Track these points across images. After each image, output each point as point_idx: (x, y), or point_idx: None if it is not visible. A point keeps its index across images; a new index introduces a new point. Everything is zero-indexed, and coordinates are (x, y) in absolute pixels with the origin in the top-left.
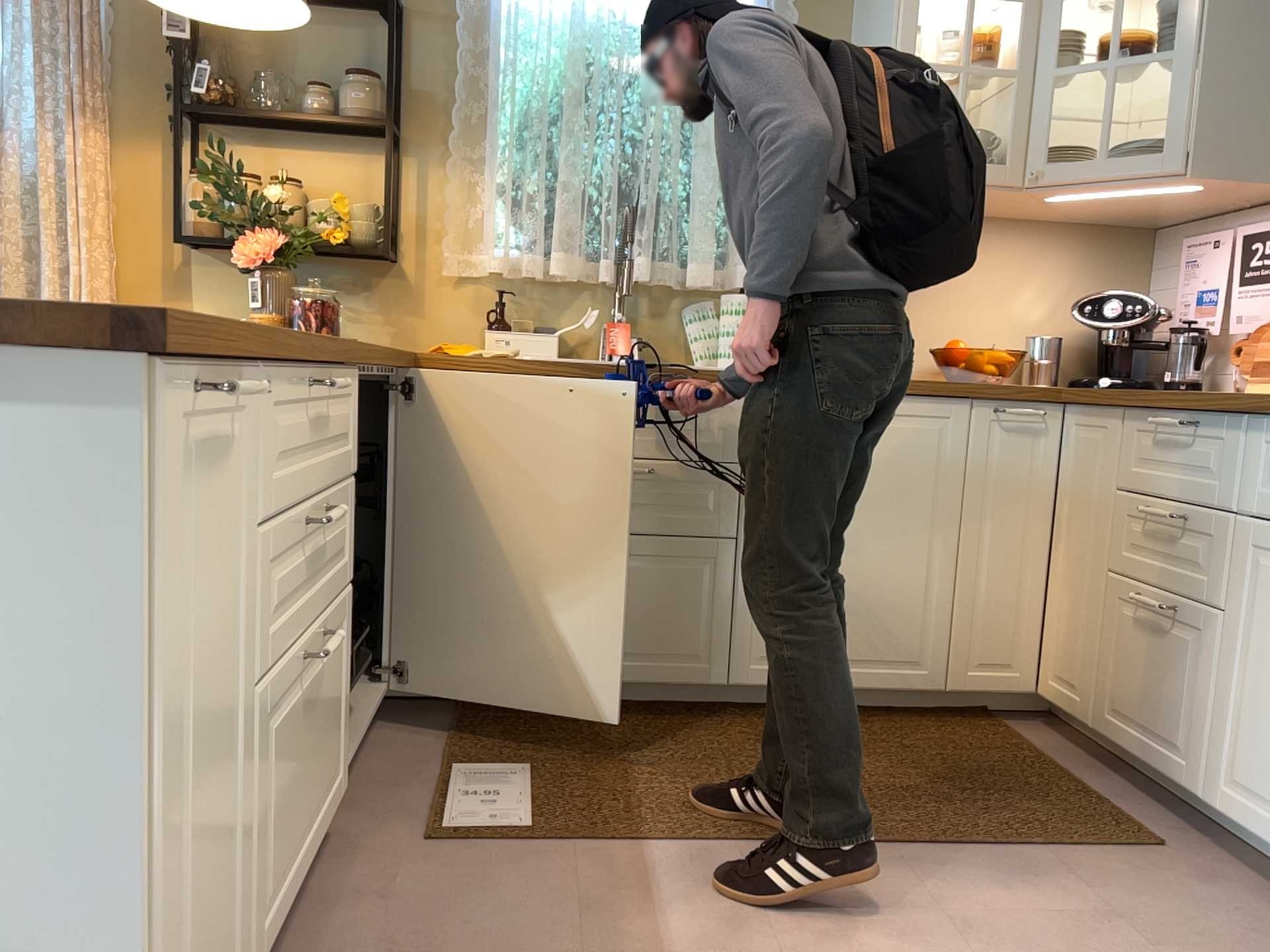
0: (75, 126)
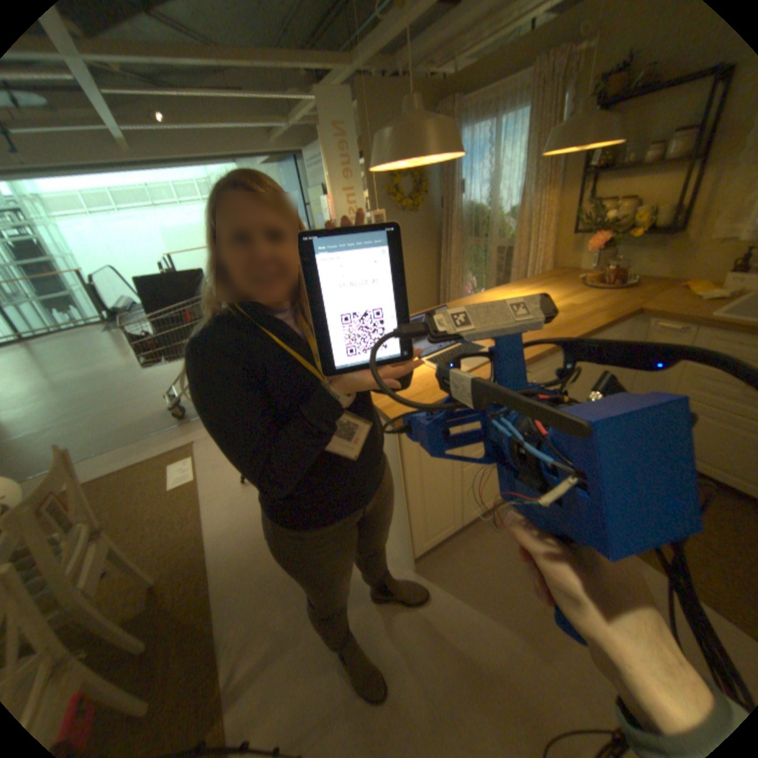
0: (544, 188)
